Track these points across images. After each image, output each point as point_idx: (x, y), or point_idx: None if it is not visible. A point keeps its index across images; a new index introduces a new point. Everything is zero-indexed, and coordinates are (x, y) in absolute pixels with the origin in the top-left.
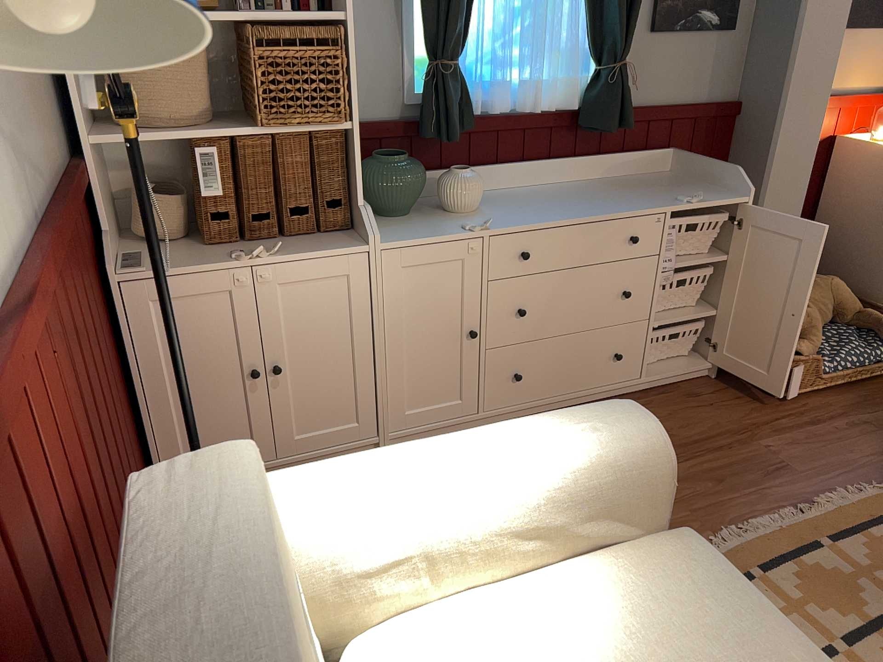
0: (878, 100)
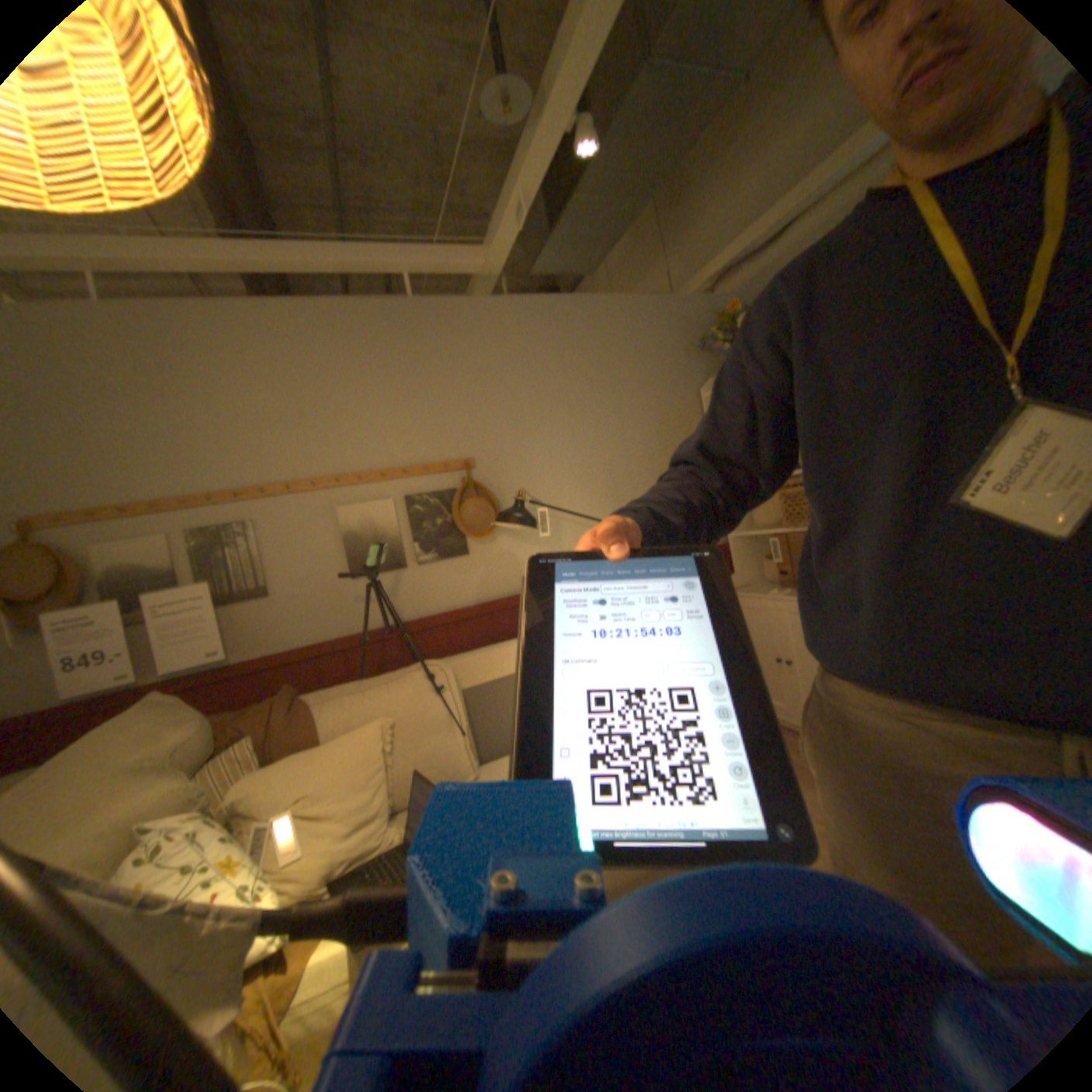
0: None
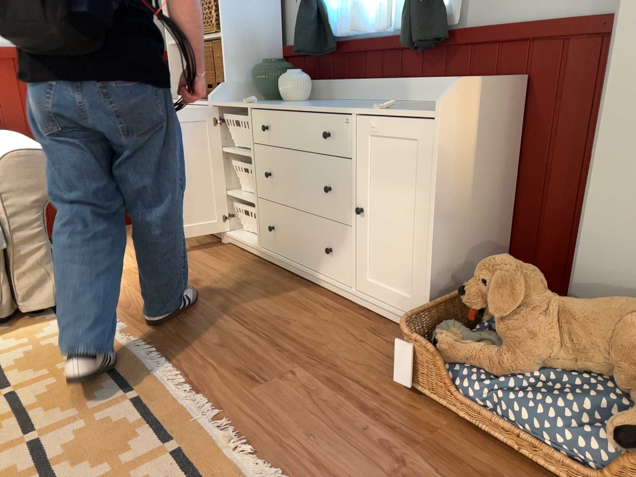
0: None
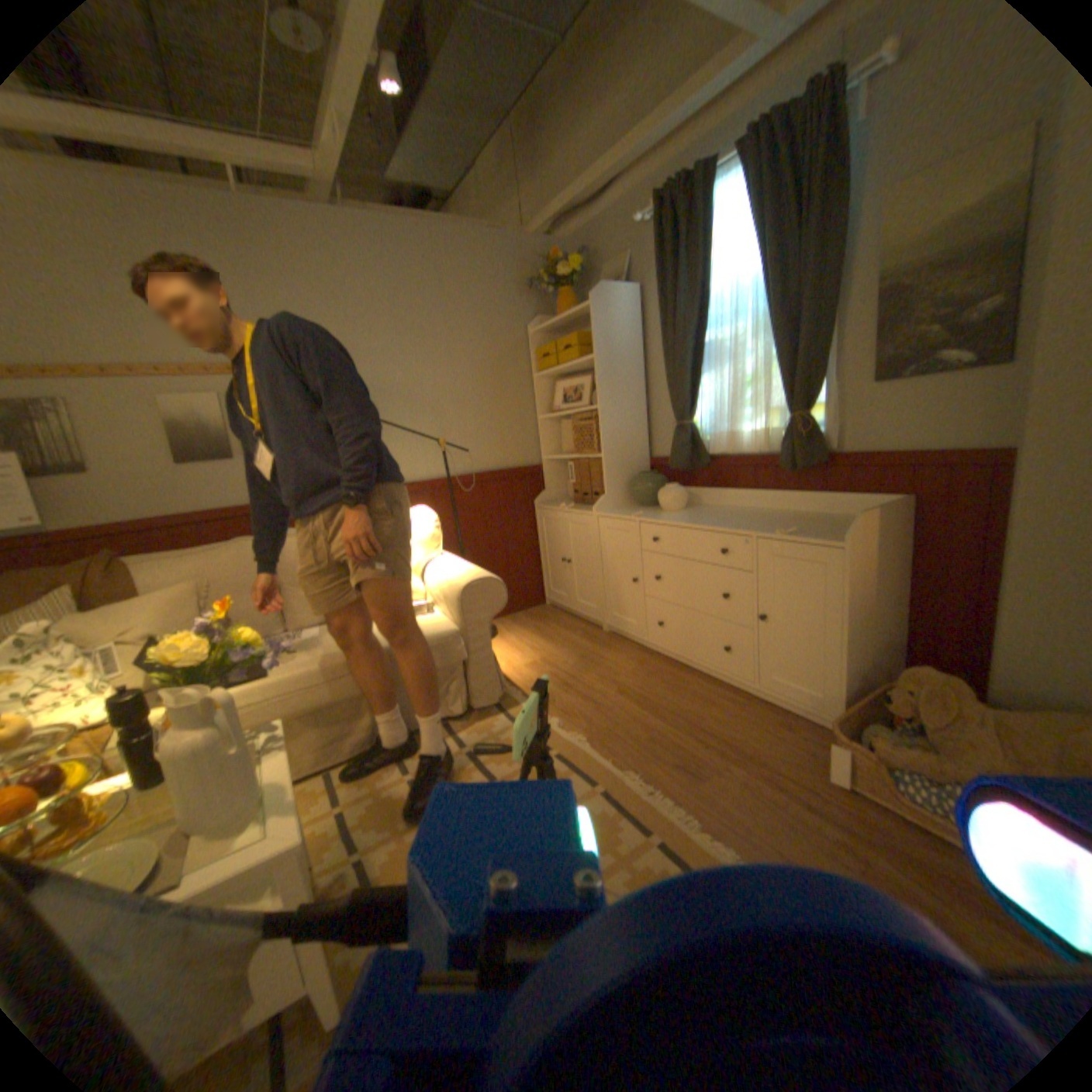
0: None
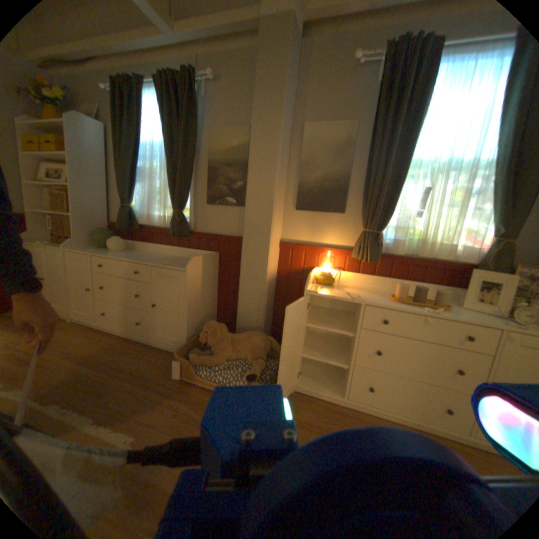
0: (342, 253)
